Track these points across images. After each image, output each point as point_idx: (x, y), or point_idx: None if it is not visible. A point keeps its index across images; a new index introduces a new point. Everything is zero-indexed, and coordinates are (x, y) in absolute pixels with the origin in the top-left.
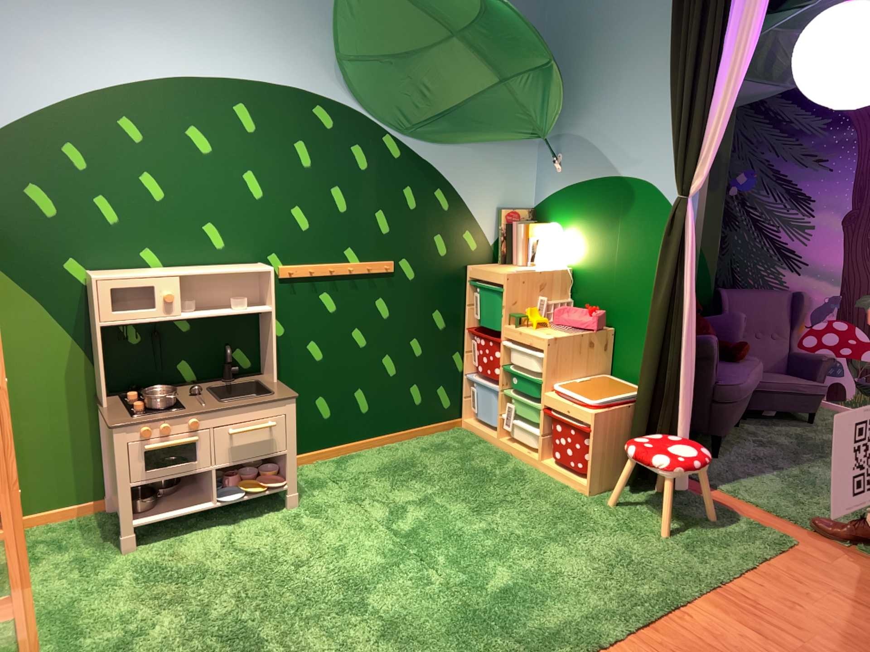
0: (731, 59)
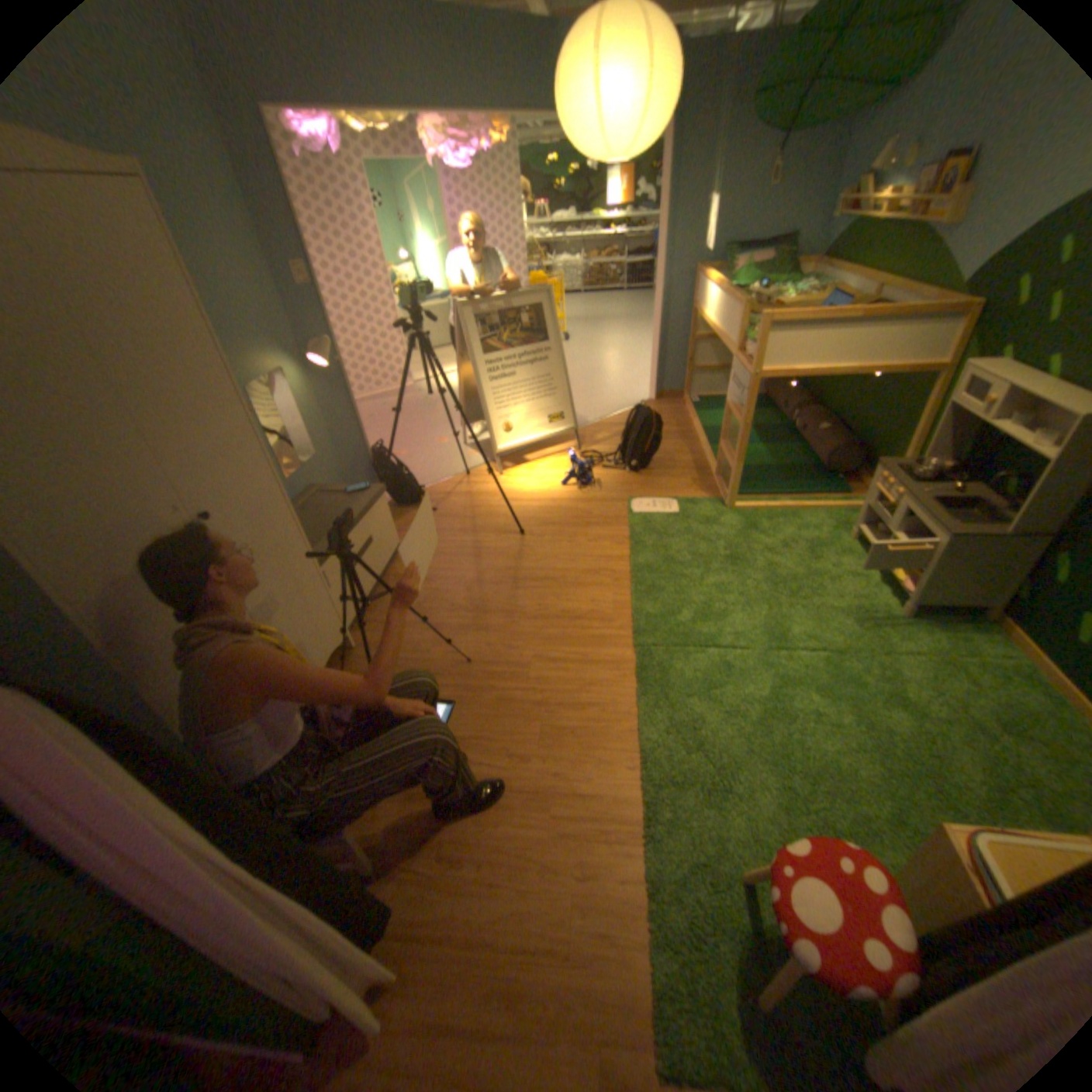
0: None
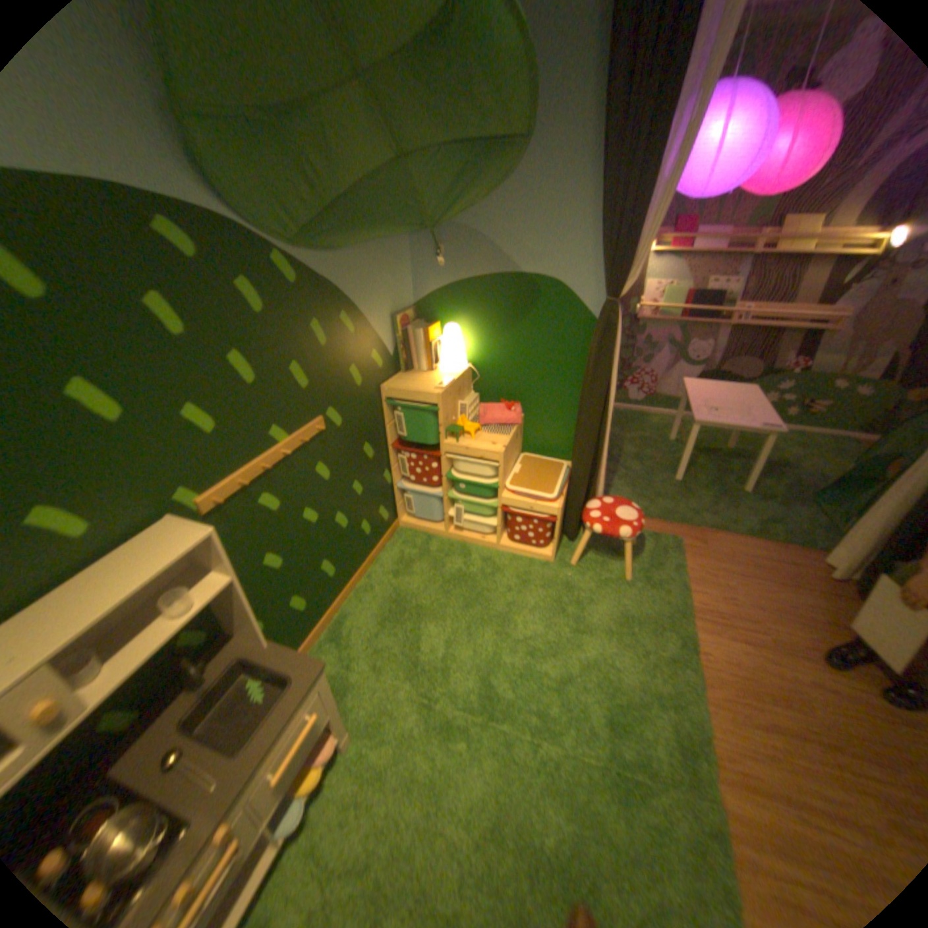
0: (682, 148)
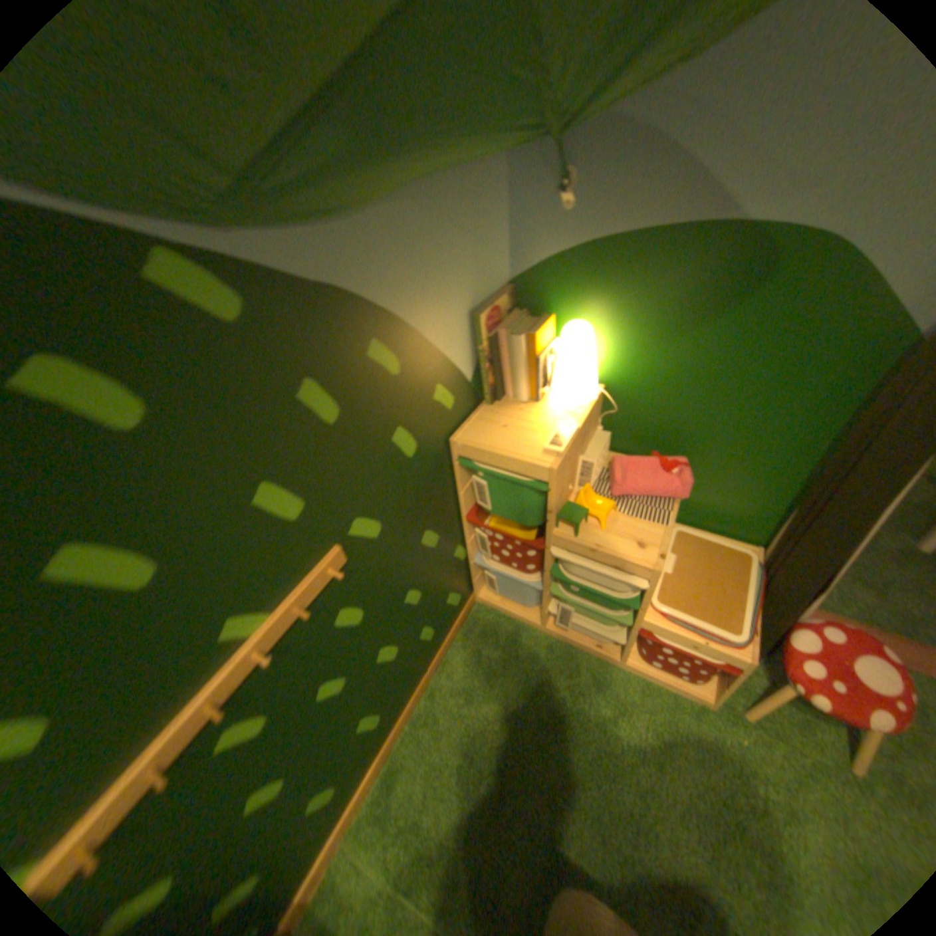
0: None
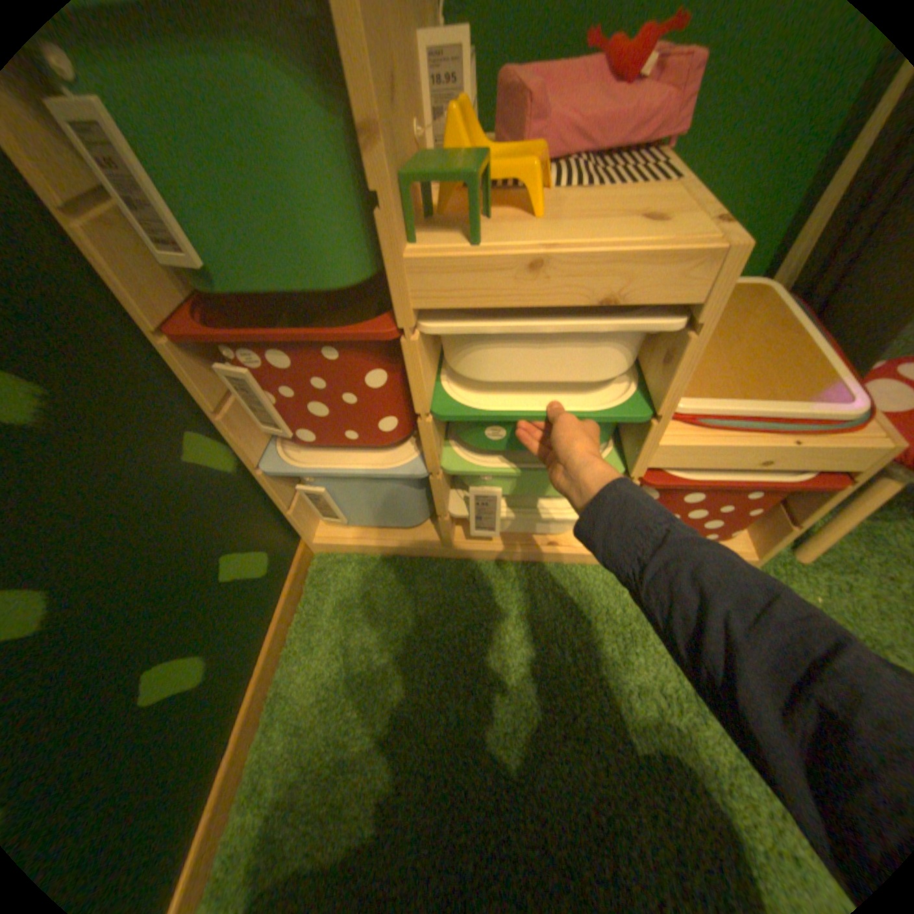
0: None
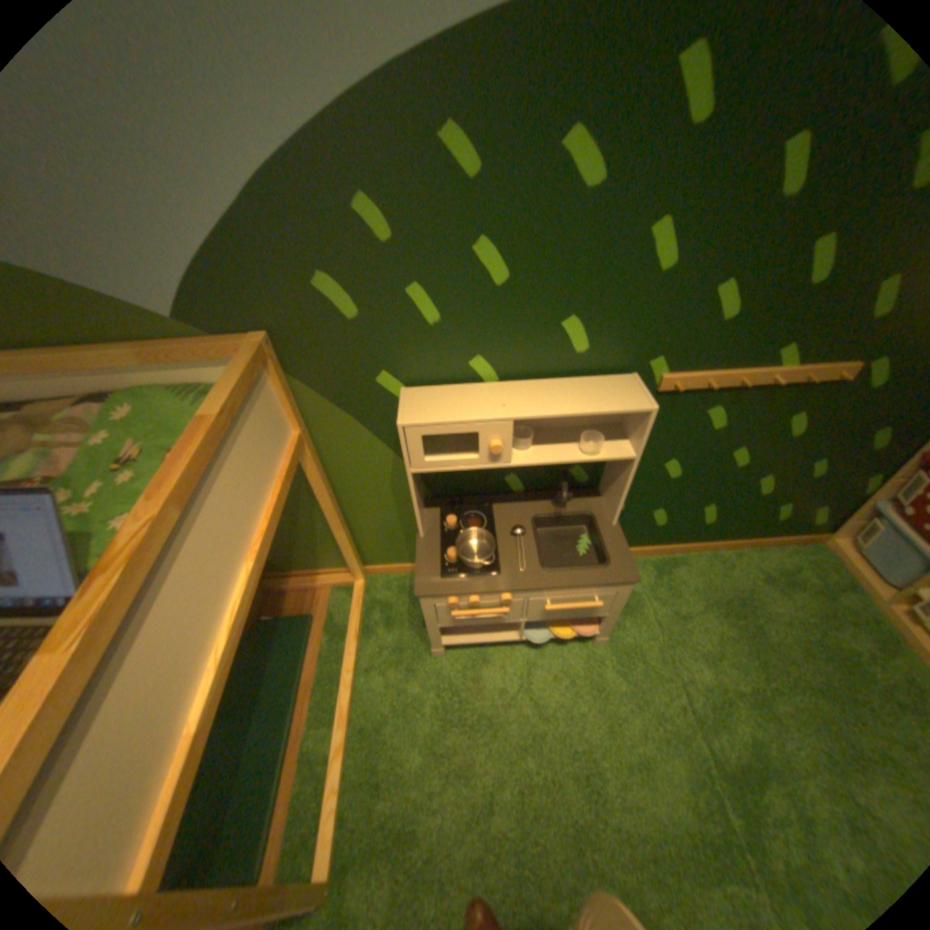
0: None
